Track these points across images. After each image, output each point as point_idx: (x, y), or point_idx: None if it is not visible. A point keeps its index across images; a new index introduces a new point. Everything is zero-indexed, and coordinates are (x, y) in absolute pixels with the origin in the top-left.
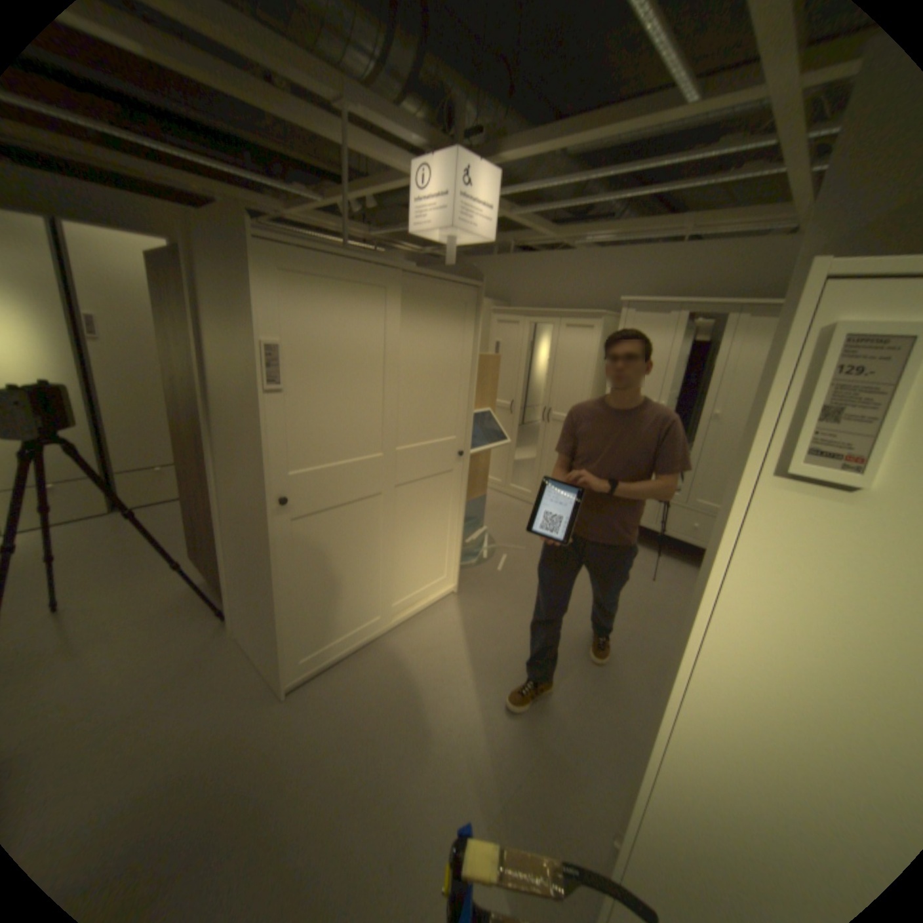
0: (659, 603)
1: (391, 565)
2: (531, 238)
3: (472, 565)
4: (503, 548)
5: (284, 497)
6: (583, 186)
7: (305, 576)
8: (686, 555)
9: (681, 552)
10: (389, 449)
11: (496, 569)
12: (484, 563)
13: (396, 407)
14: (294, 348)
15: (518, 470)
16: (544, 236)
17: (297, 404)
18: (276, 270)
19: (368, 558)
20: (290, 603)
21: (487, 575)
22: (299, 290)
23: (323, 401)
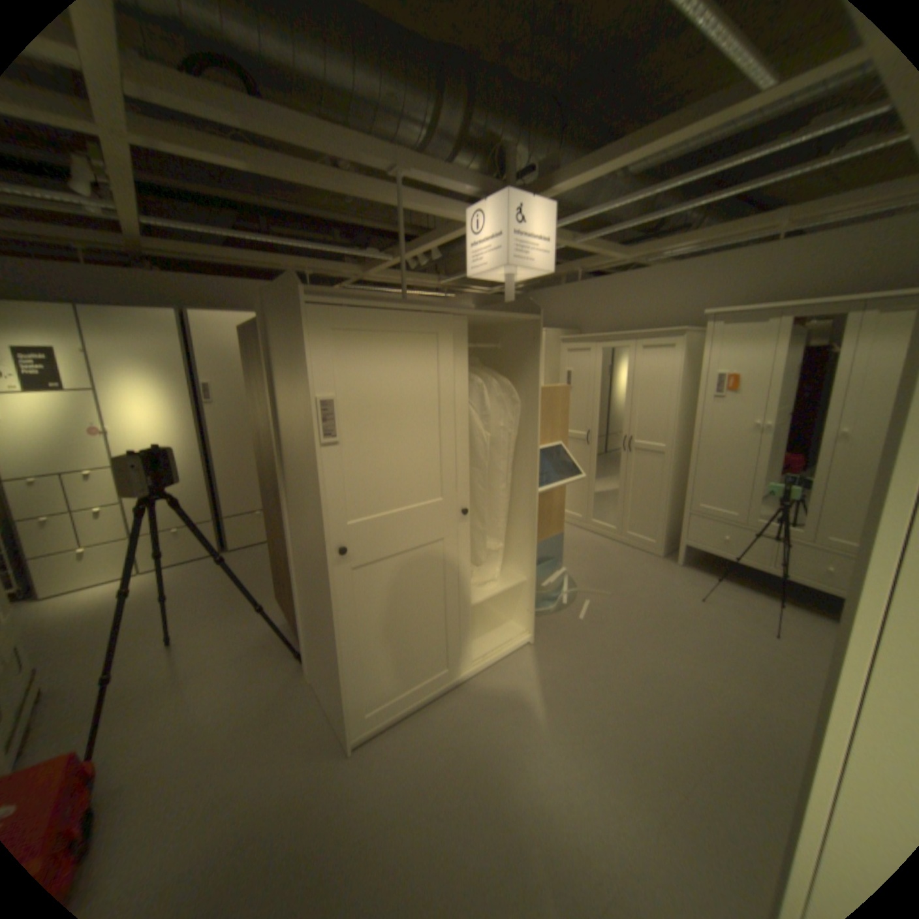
0: (788, 669)
1: (457, 614)
2: (599, 263)
3: (550, 612)
4: (585, 593)
5: (343, 548)
6: (650, 203)
7: (367, 626)
8: (822, 606)
9: (814, 602)
10: (448, 493)
11: (578, 618)
12: (564, 610)
13: (453, 450)
14: (348, 402)
15: (601, 503)
16: (612, 259)
17: (353, 454)
18: (328, 331)
19: (432, 608)
20: (353, 655)
21: (568, 625)
22: (351, 346)
23: (379, 450)
